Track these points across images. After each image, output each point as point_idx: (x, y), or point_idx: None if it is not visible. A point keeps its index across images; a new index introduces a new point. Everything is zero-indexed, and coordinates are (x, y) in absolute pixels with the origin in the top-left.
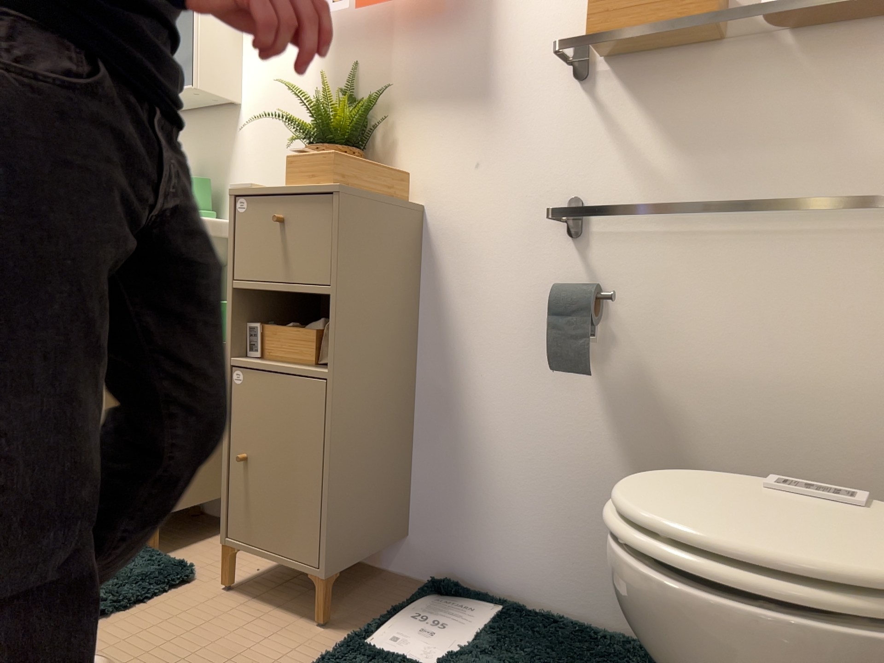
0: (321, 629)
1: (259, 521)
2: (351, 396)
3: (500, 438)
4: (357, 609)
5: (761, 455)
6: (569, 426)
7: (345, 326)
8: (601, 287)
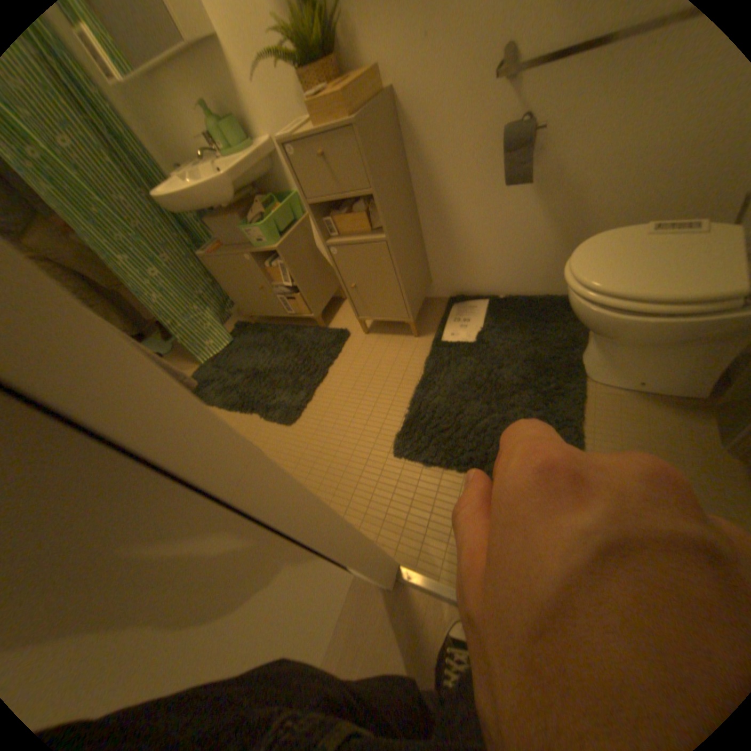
0: (417, 337)
1: (373, 307)
2: (399, 240)
3: (474, 224)
4: (425, 322)
5: (632, 193)
6: (514, 208)
7: (386, 207)
8: (533, 113)
